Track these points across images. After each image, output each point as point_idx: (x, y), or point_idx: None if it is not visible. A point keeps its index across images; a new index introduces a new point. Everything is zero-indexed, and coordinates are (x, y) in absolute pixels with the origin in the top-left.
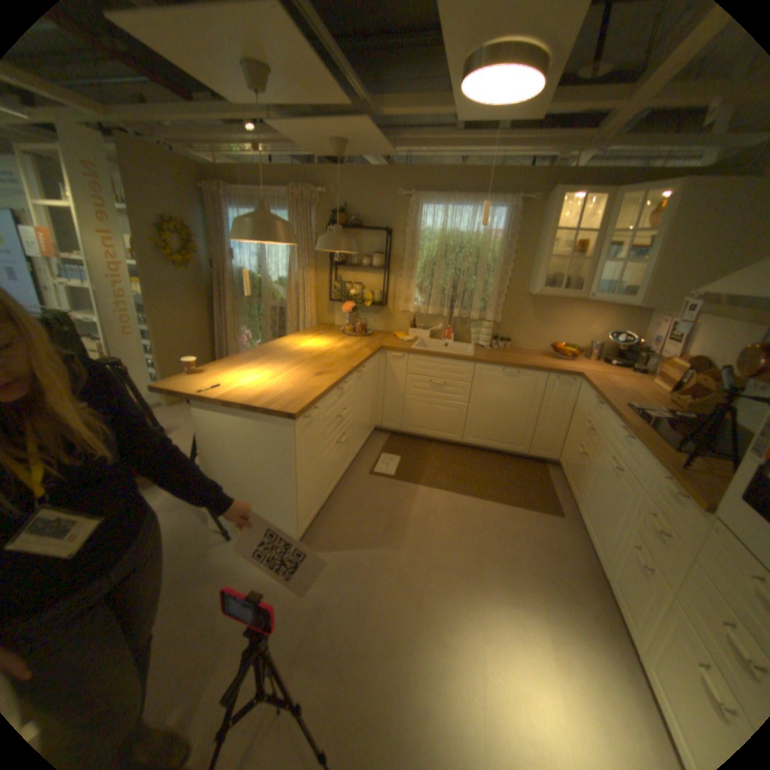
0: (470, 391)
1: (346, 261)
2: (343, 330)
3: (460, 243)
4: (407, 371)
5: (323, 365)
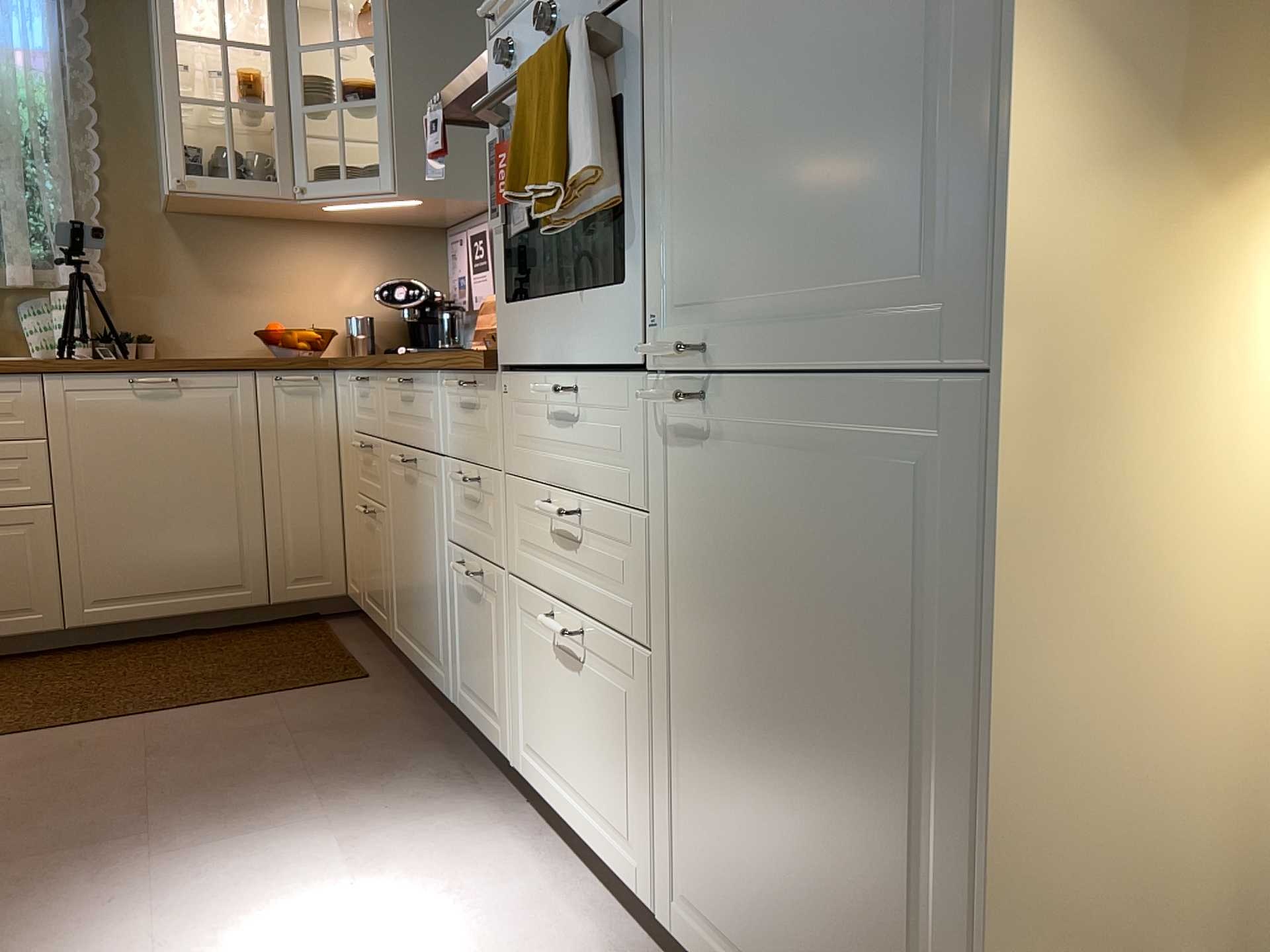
0: (51, 462)
1: None
2: None
3: None
4: None
5: None
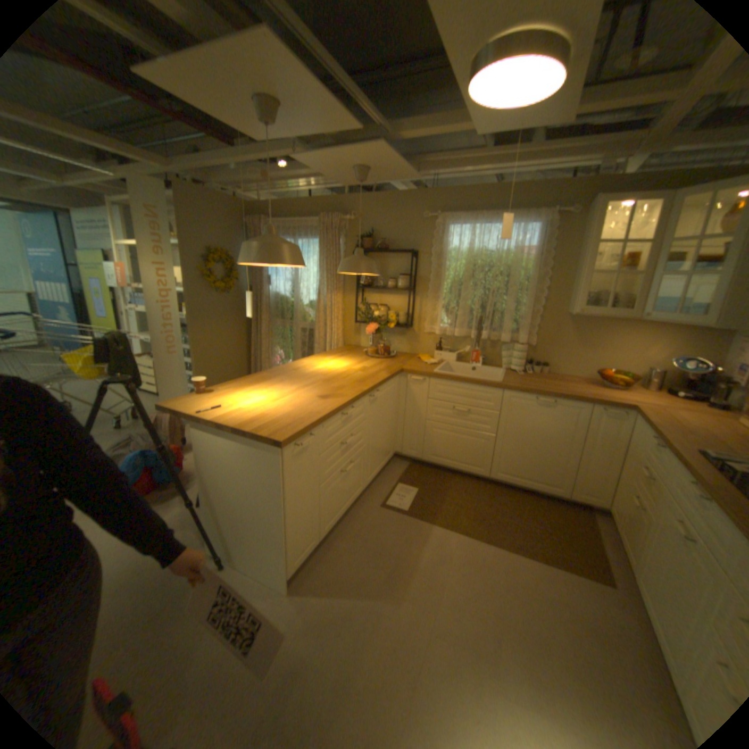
0: (499, 420)
1: (373, 283)
2: (366, 352)
3: (489, 261)
4: (429, 395)
5: (333, 387)
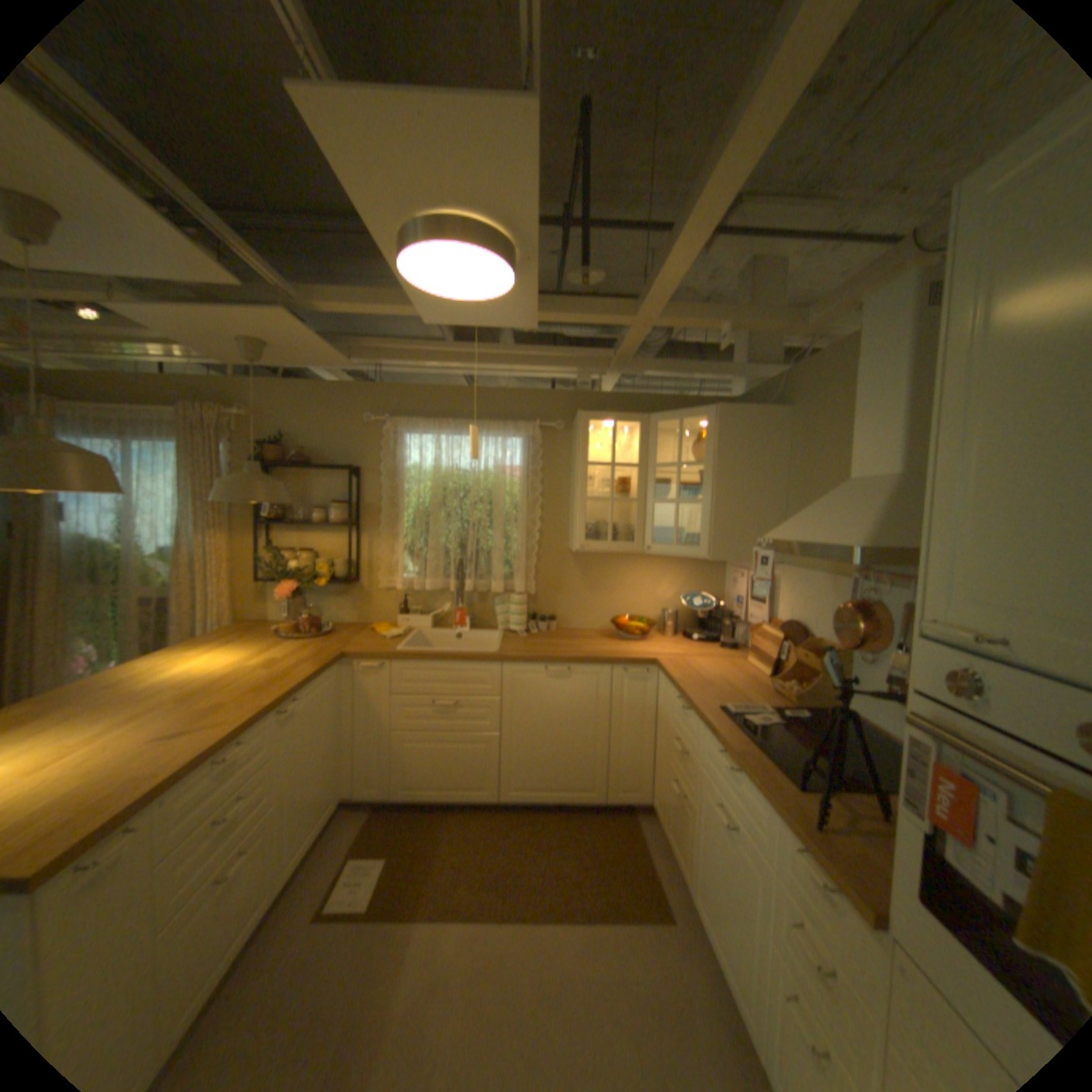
0: (501, 710)
1: (286, 516)
2: (276, 630)
3: (463, 485)
4: (391, 690)
5: (195, 712)
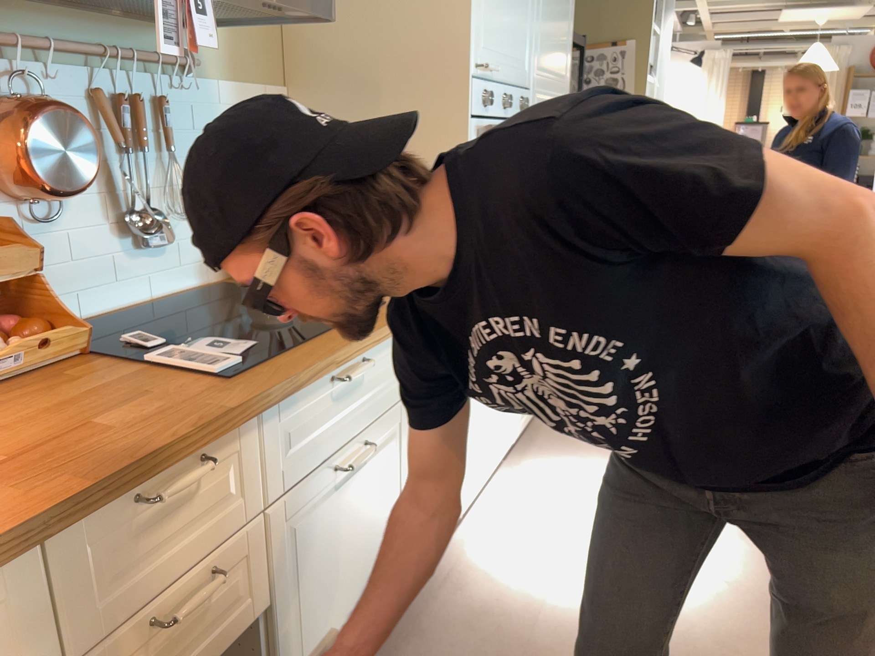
0: None
1: None
2: None
3: None
4: None
5: None
